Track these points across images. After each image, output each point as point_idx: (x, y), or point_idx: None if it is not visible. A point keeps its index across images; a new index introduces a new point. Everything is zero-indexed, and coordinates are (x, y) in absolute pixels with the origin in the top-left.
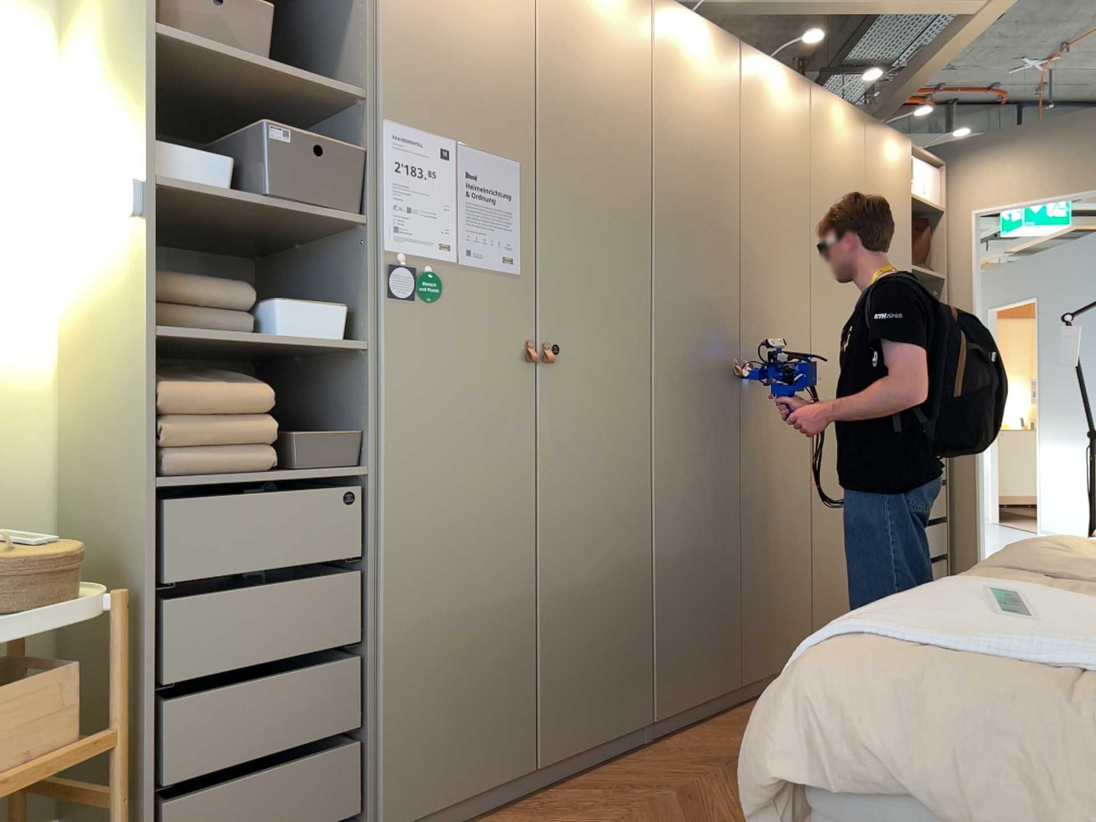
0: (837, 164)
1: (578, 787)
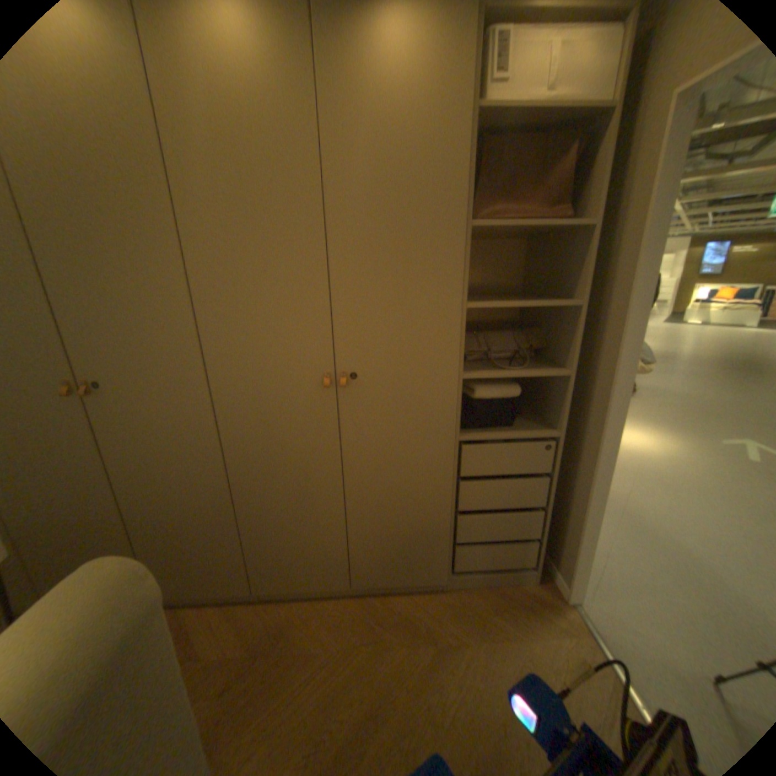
0: (225, 110)
1: None
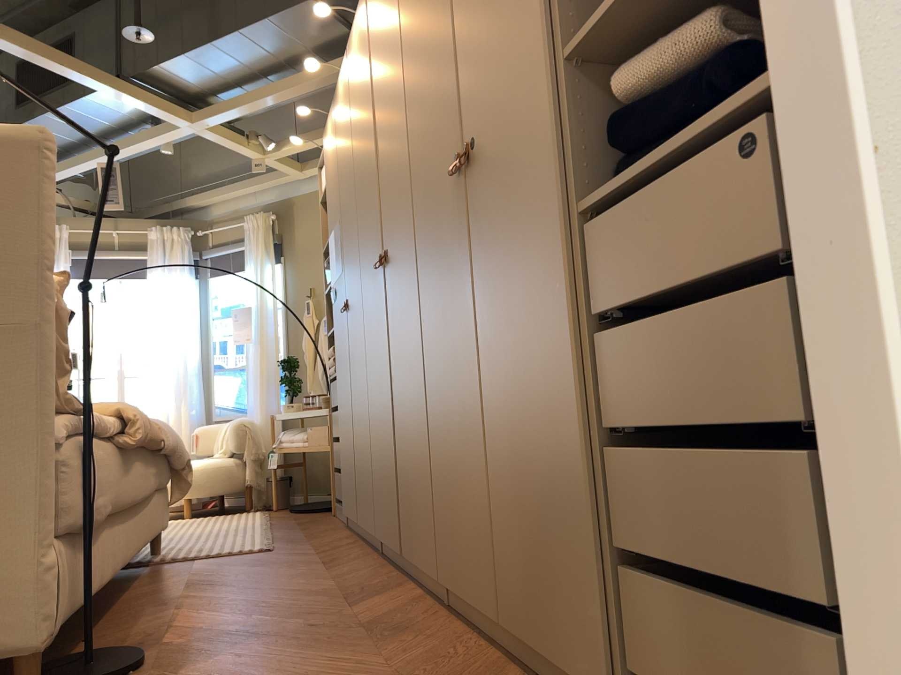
0: None
1: (356, 544)
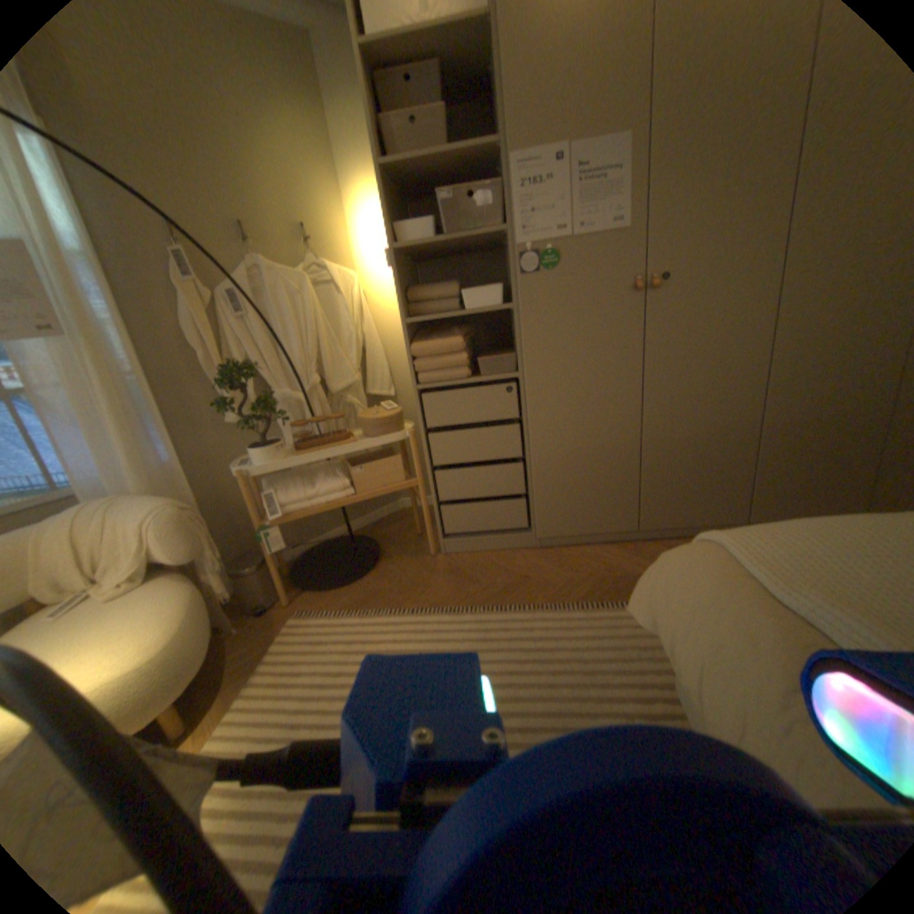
0: None
1: (665, 546)
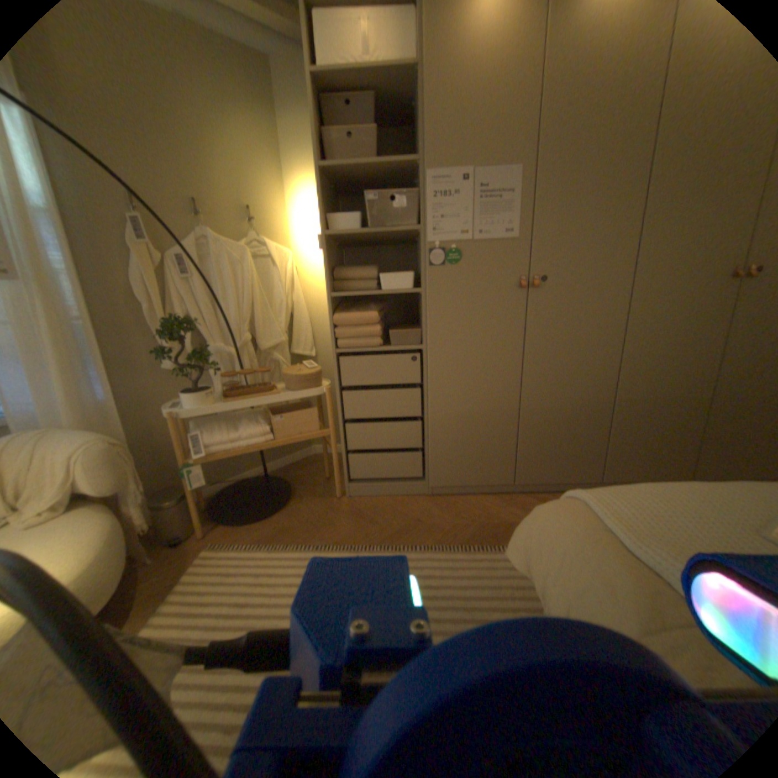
0: None
1: (535, 498)
